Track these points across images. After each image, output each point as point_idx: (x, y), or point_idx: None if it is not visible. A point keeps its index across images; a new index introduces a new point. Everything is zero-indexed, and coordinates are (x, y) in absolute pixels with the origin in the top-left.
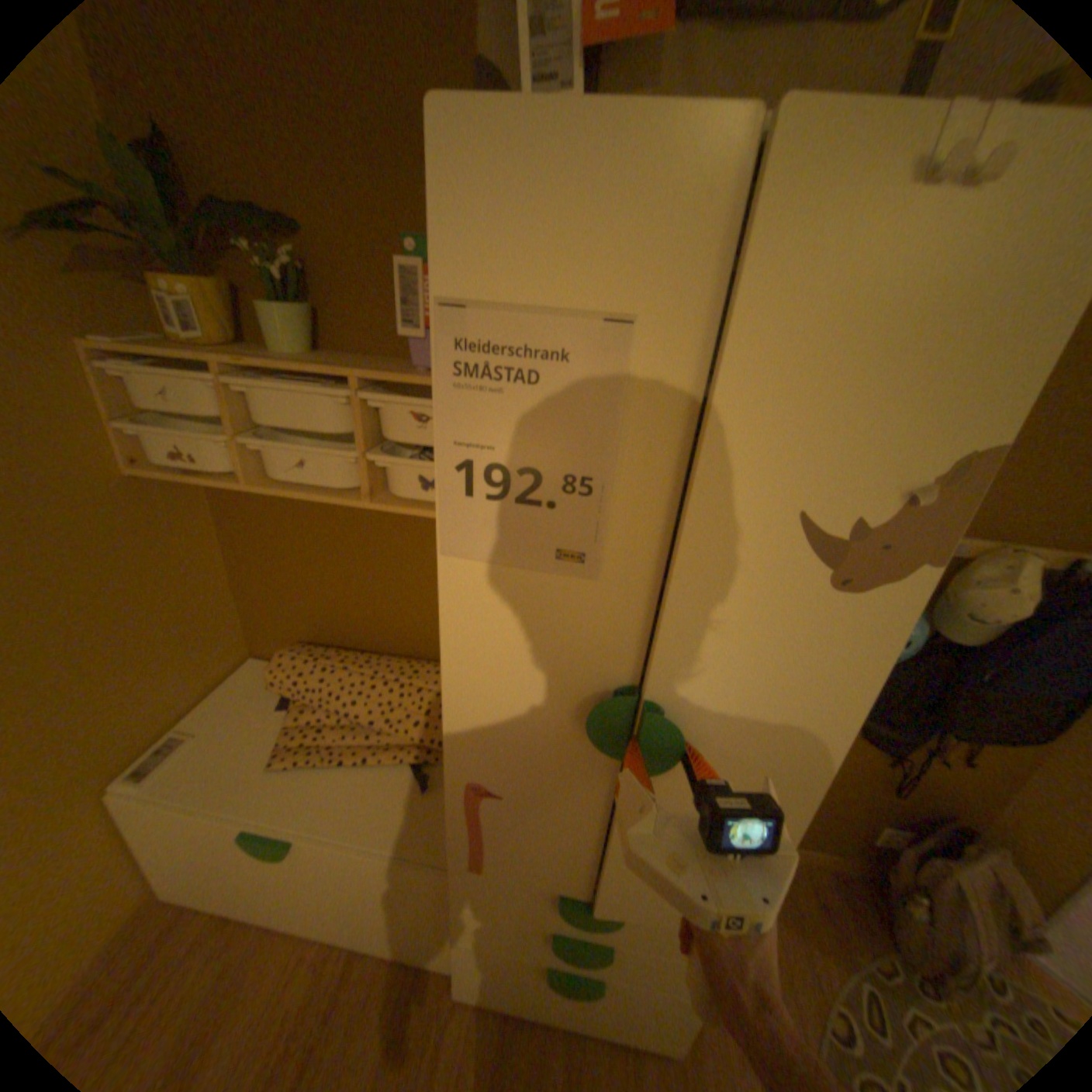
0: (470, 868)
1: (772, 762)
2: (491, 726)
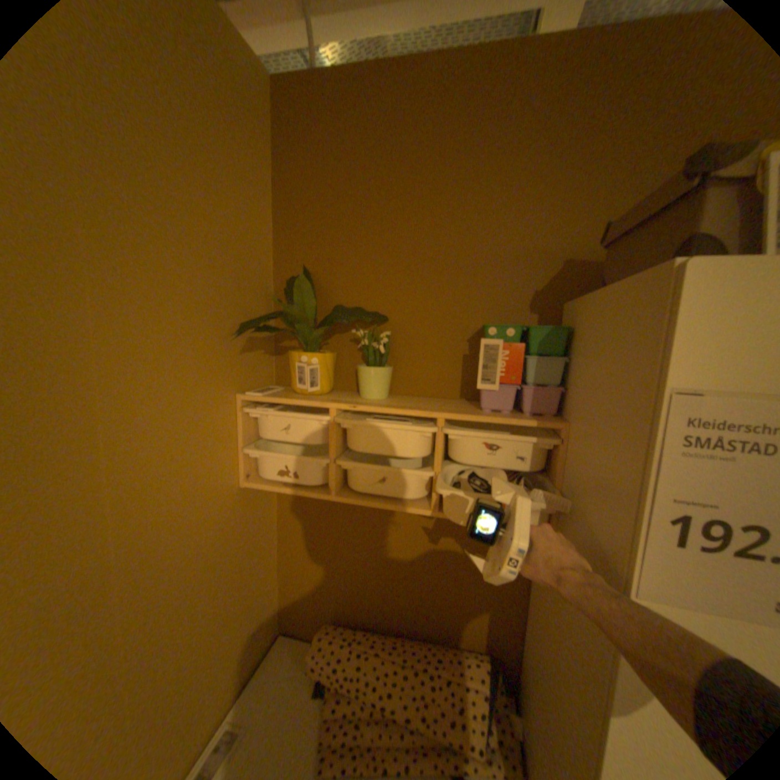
0: None
1: None
2: None
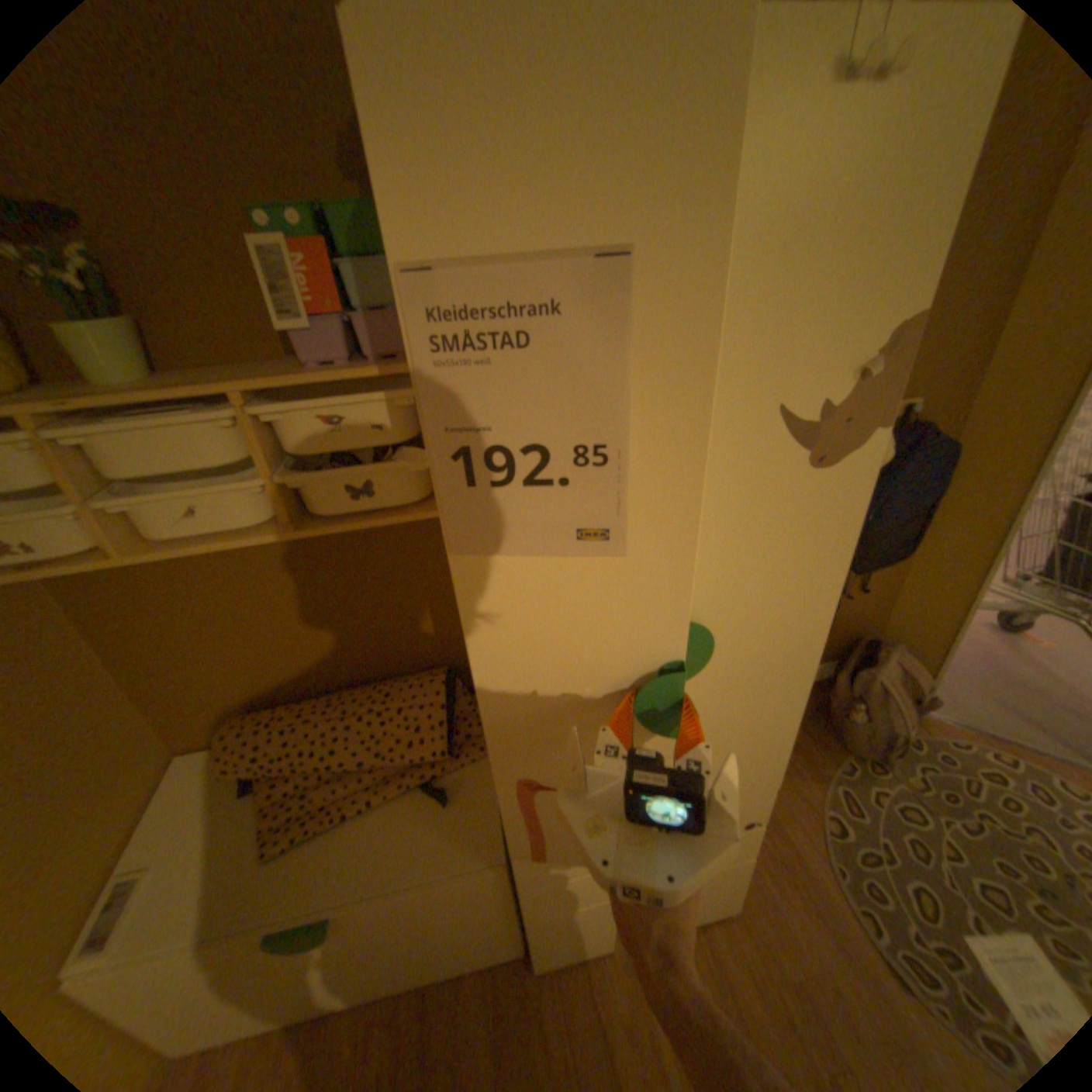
0: (533, 850)
1: (782, 638)
2: (533, 707)
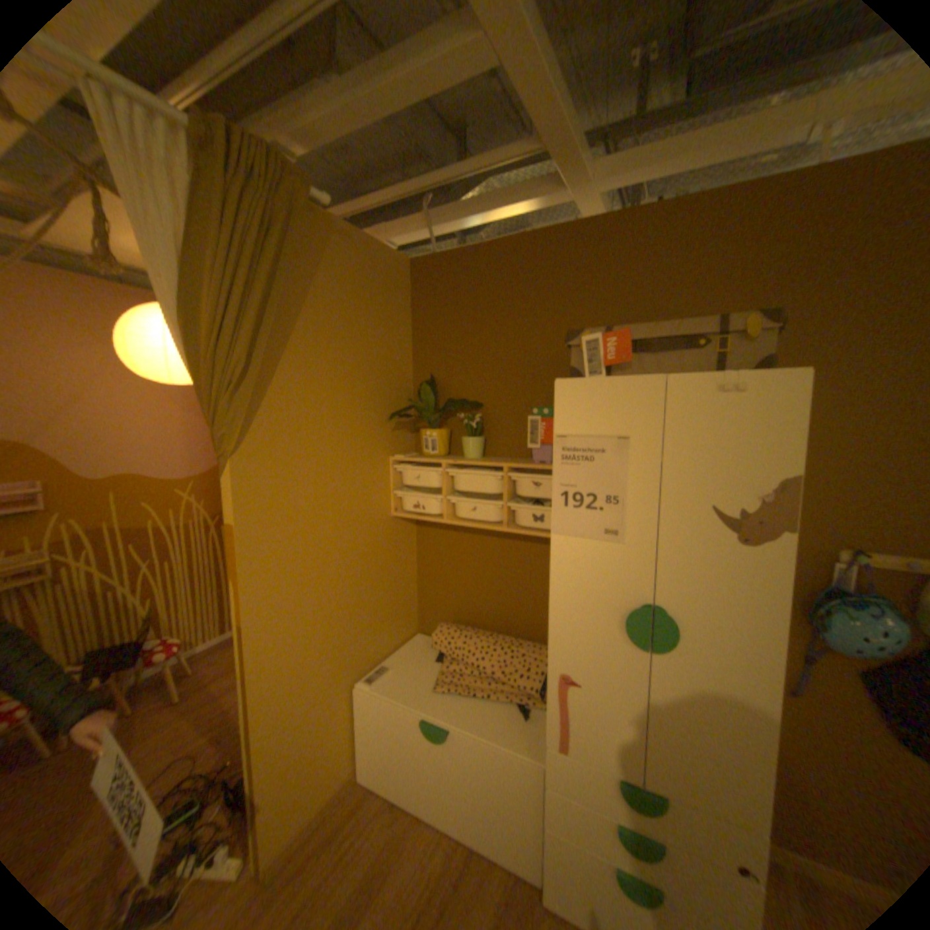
0: (560, 750)
1: (741, 660)
2: (574, 632)
